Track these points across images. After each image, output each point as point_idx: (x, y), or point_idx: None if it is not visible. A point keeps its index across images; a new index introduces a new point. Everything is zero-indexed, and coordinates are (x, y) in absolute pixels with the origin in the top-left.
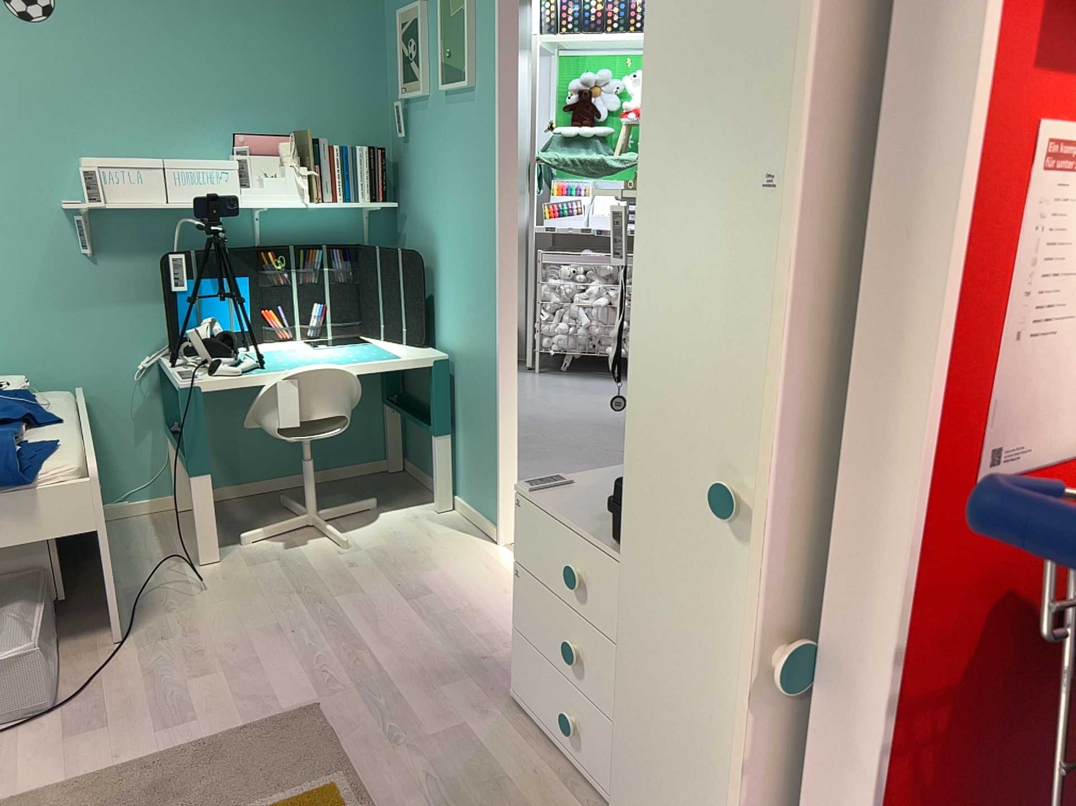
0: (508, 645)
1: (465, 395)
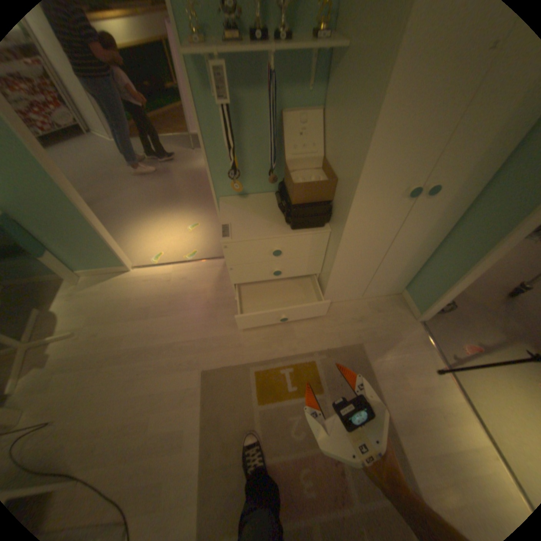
0: (204, 292)
1: (42, 226)
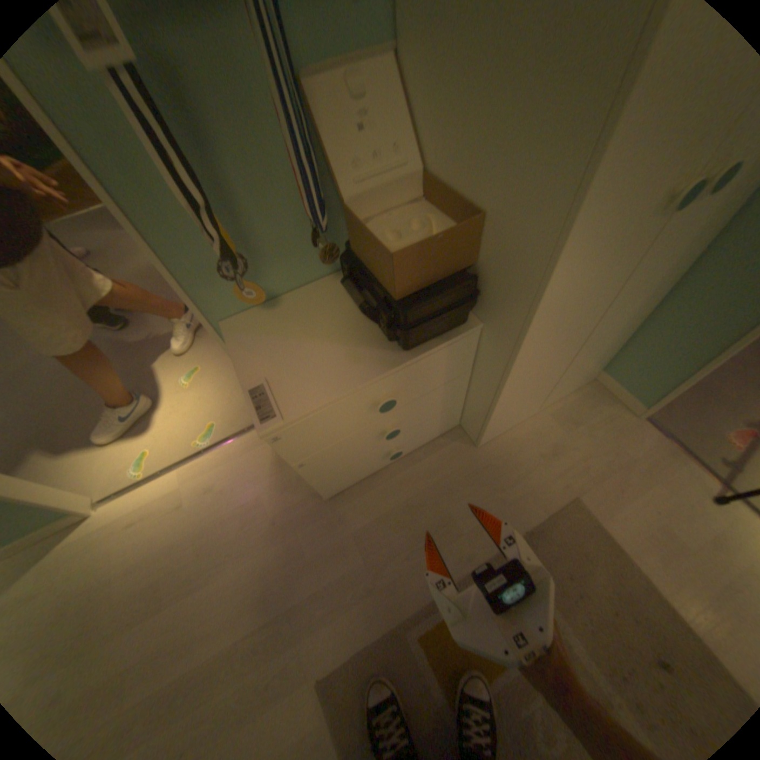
0: (258, 504)
1: None
